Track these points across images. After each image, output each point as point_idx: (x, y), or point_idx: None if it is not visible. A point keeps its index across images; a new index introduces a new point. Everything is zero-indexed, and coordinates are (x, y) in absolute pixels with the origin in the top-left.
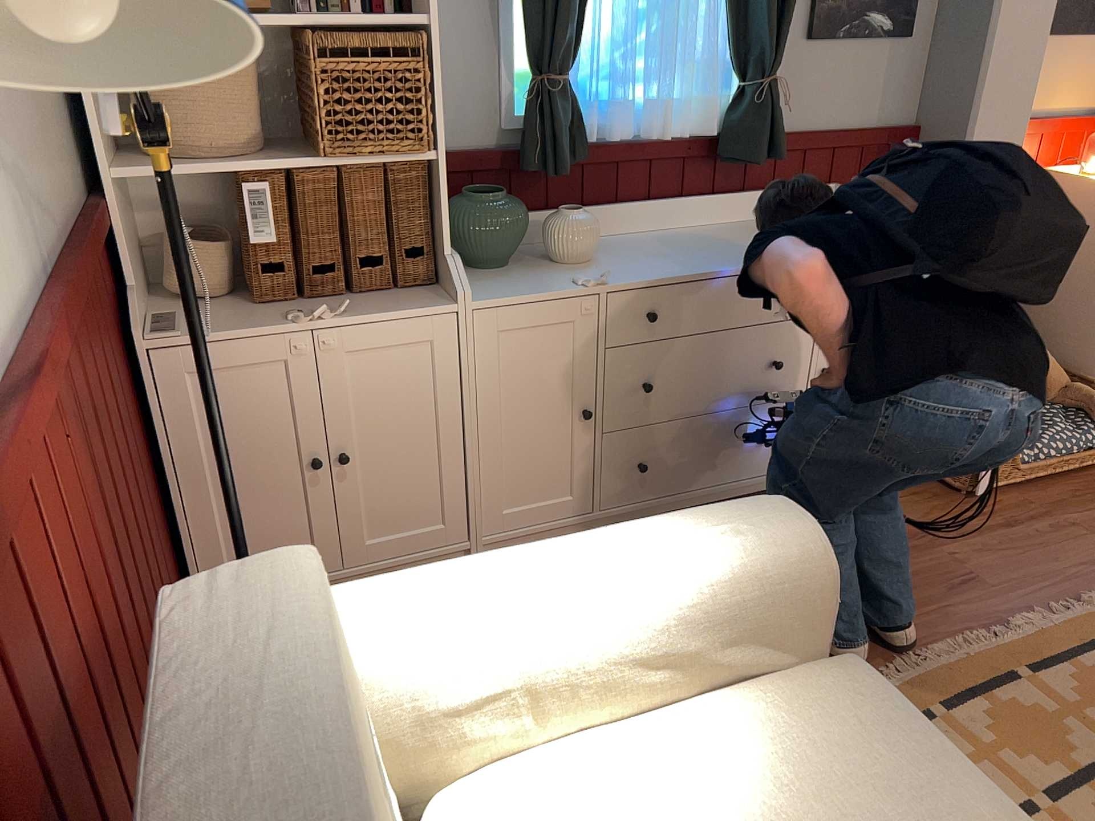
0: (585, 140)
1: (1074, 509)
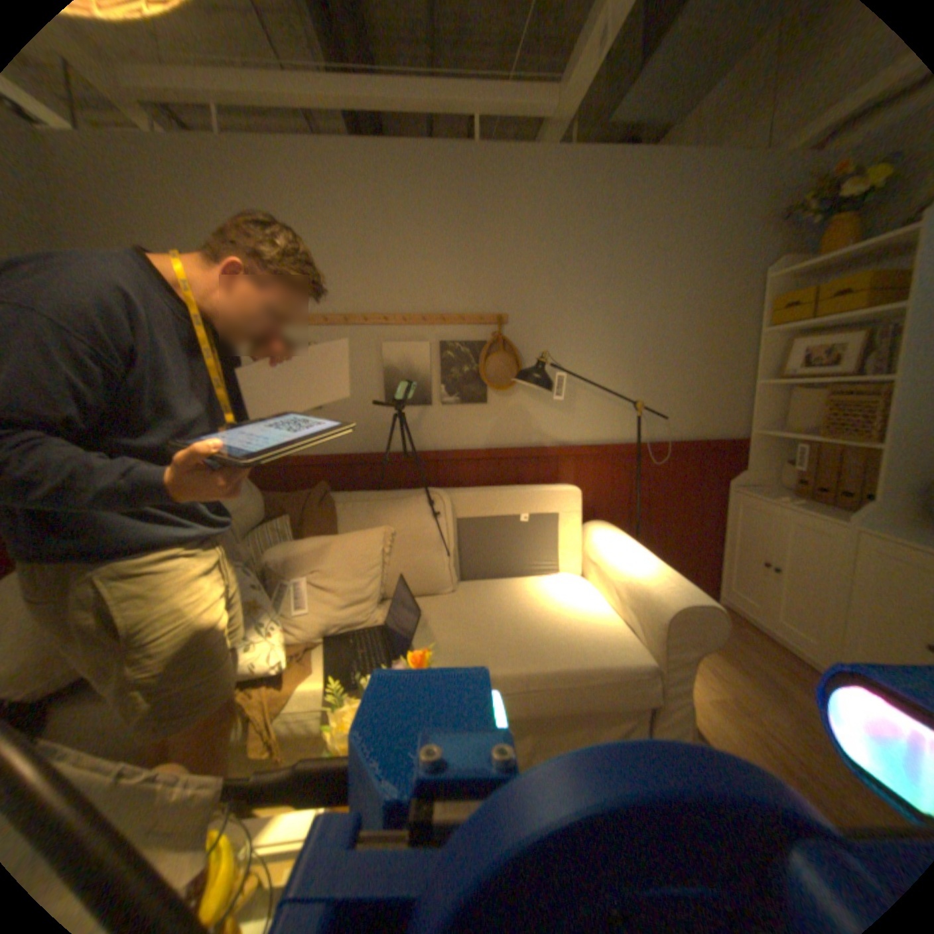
0: None
1: None
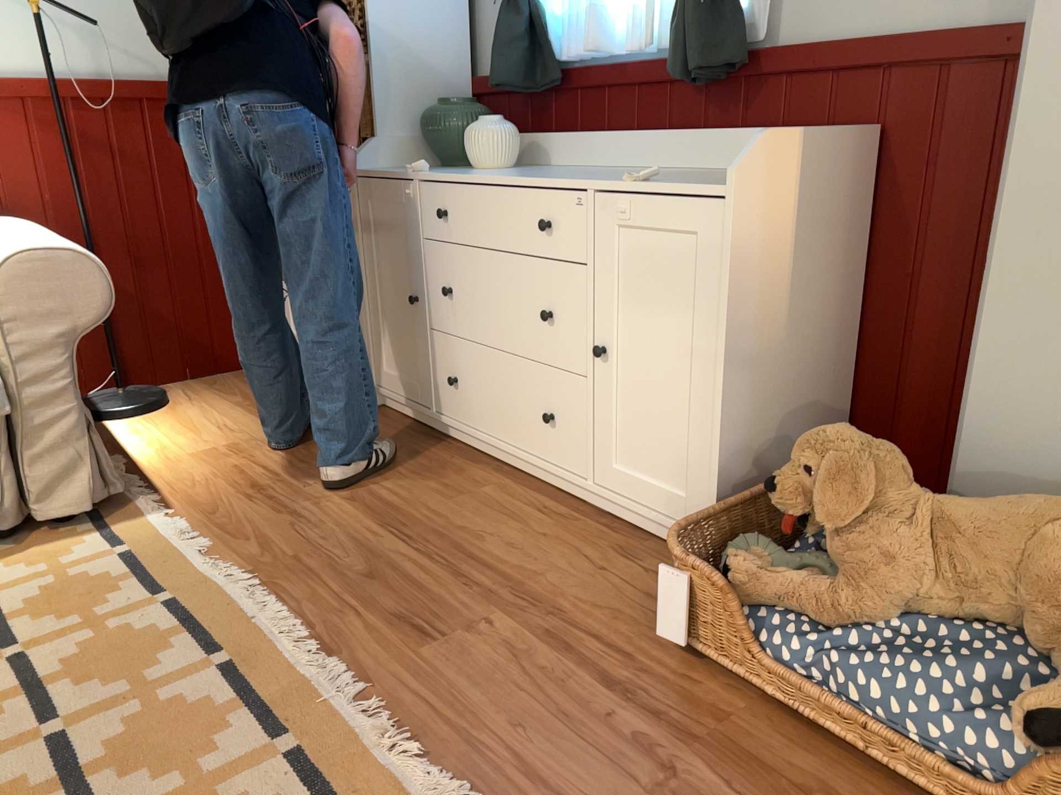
0: (554, 60)
1: (745, 781)
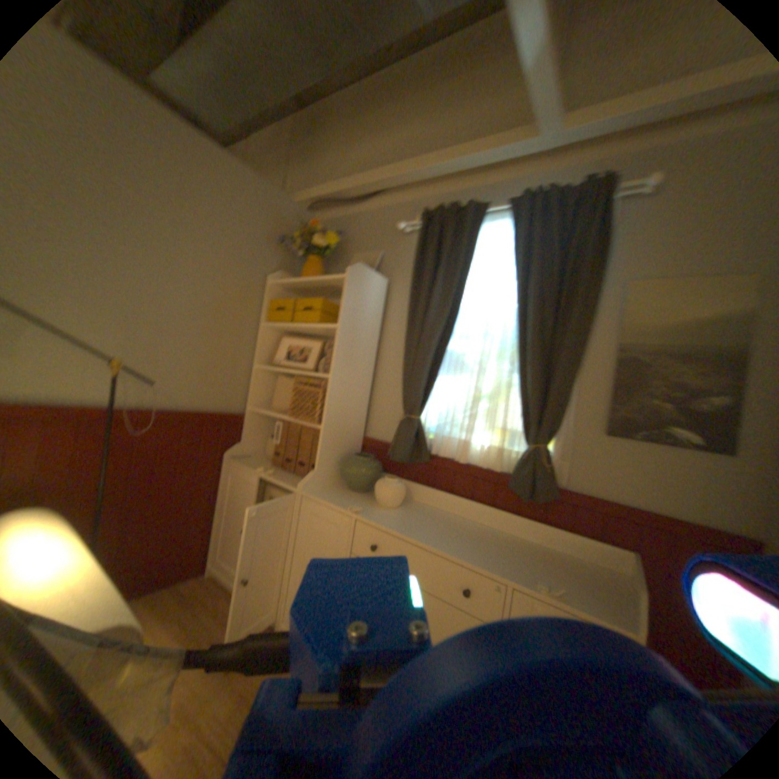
0: (429, 451)
1: None
